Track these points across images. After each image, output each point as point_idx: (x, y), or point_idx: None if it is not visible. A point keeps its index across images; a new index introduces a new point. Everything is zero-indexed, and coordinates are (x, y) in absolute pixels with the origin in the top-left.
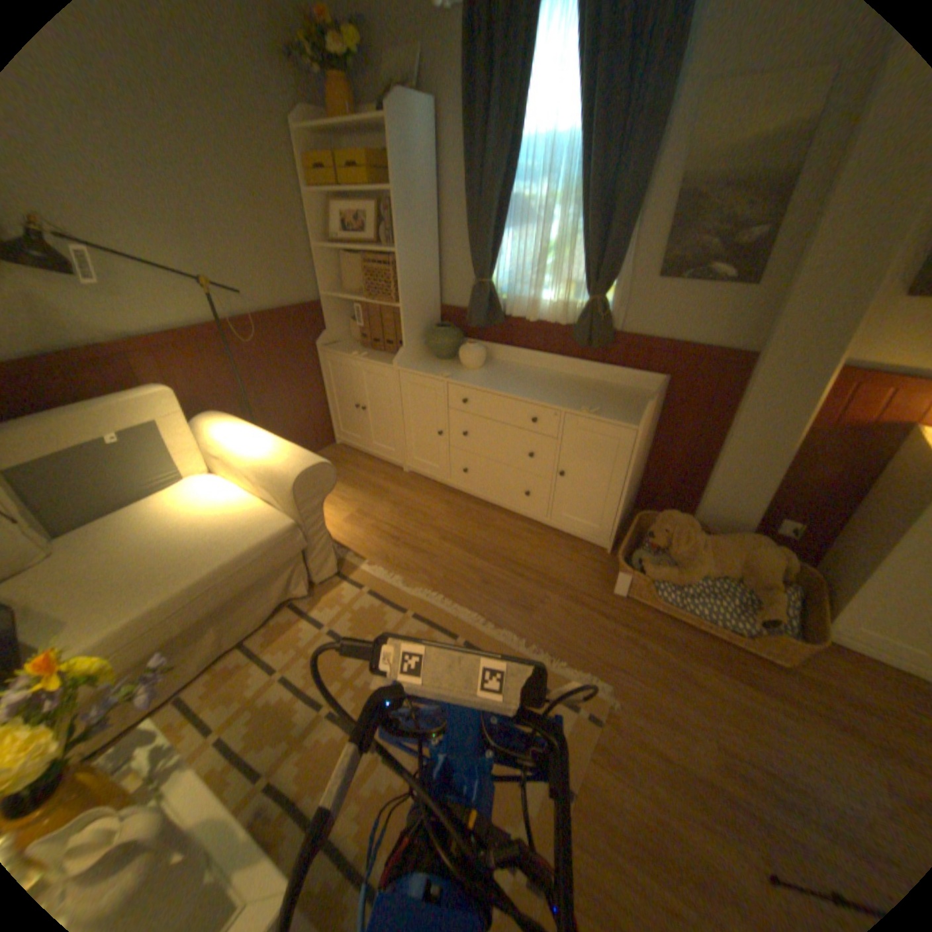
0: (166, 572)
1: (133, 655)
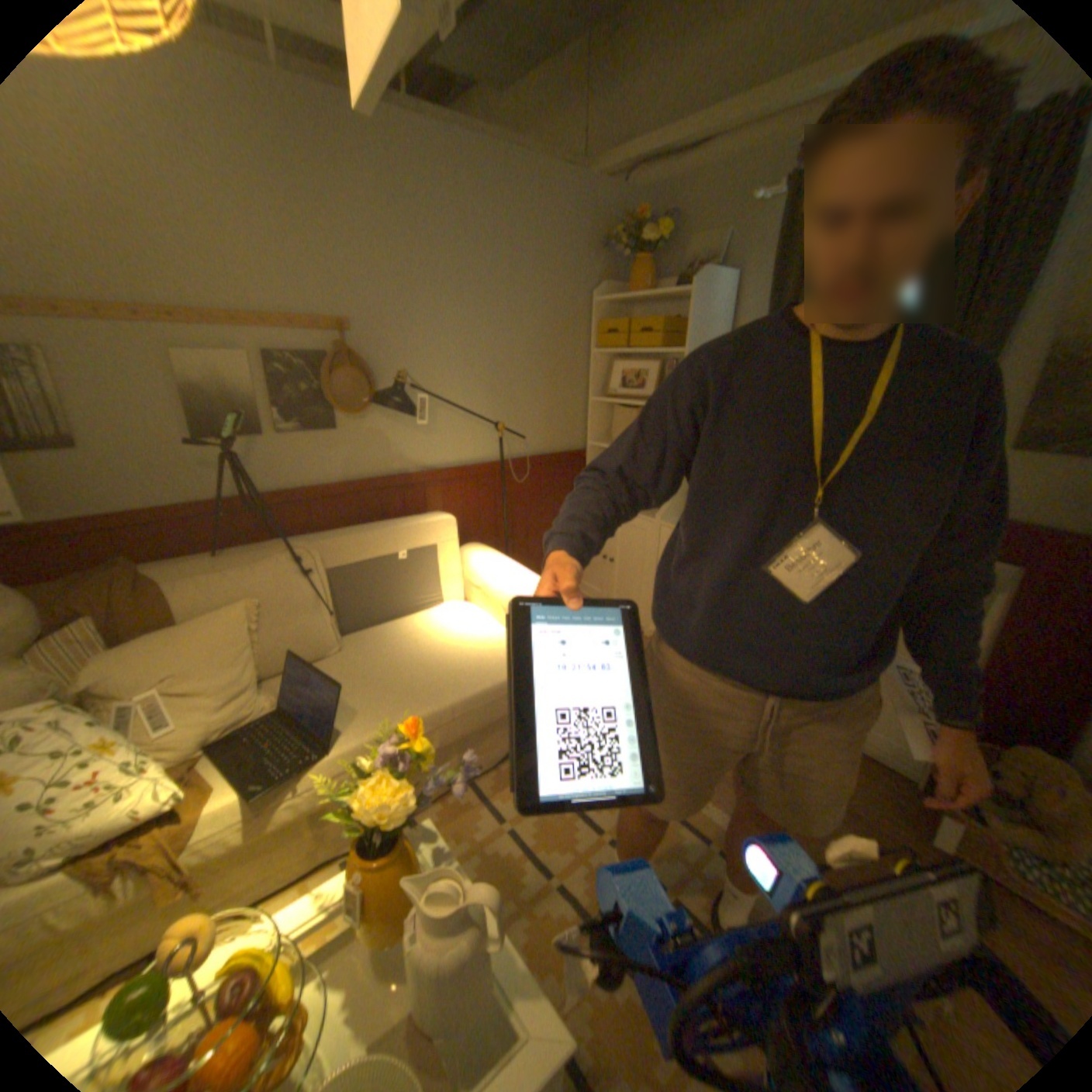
0: (436, 687)
1: None
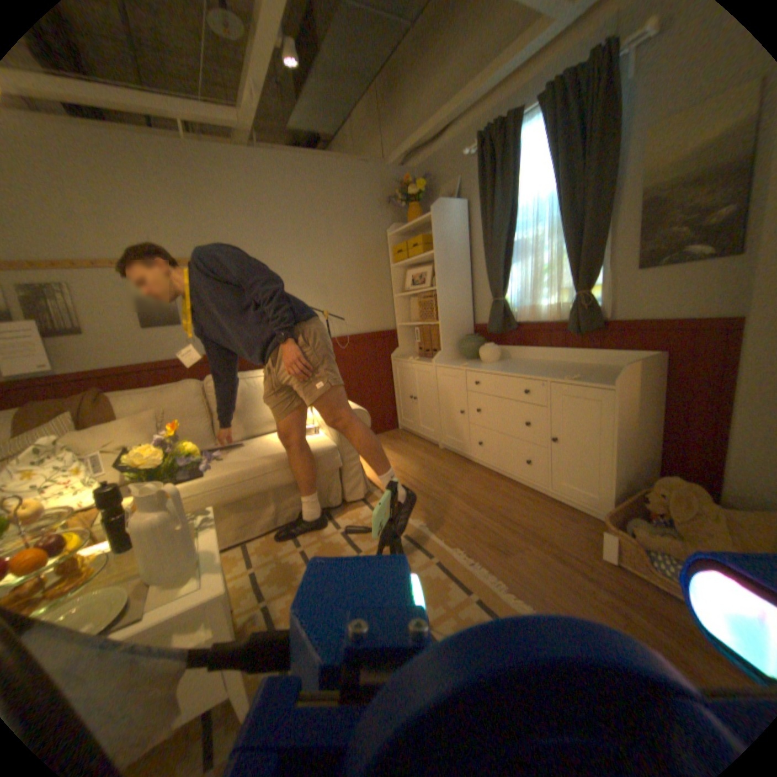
0: (257, 456)
1: (227, 495)
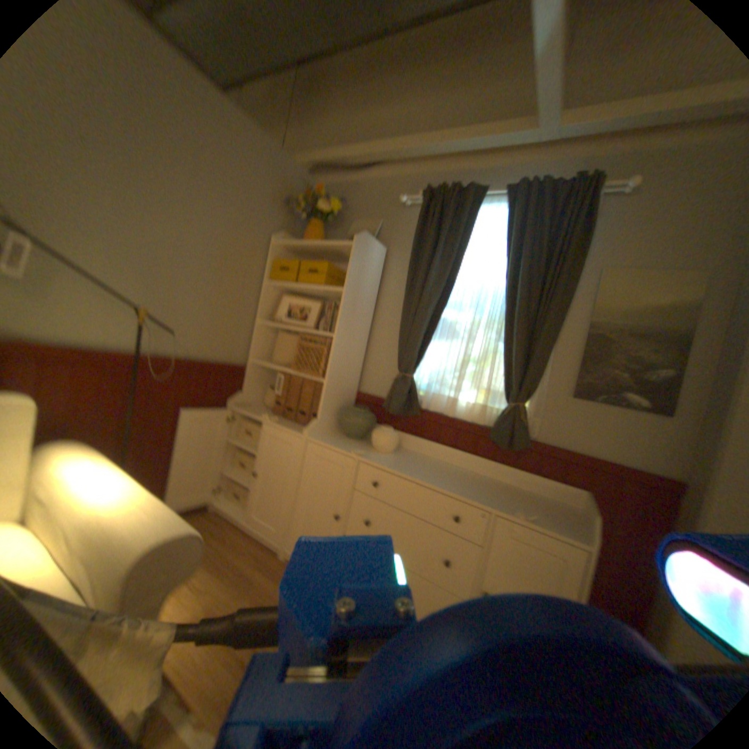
0: None
1: None
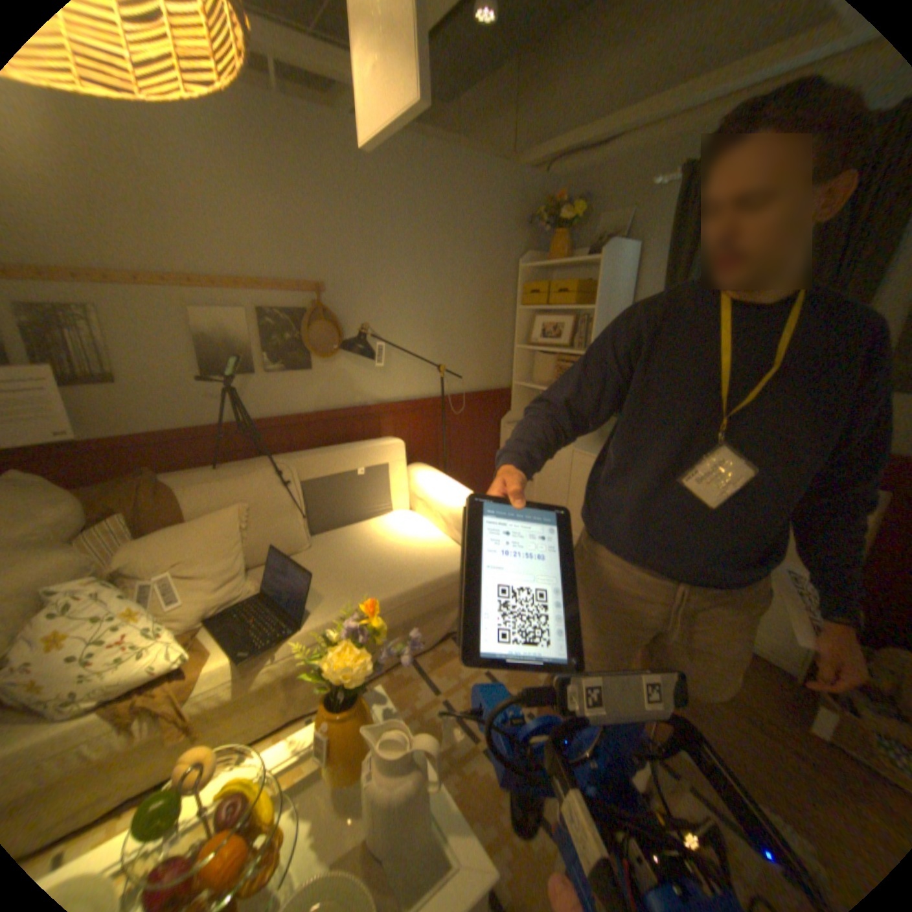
0: (386, 579)
1: None
